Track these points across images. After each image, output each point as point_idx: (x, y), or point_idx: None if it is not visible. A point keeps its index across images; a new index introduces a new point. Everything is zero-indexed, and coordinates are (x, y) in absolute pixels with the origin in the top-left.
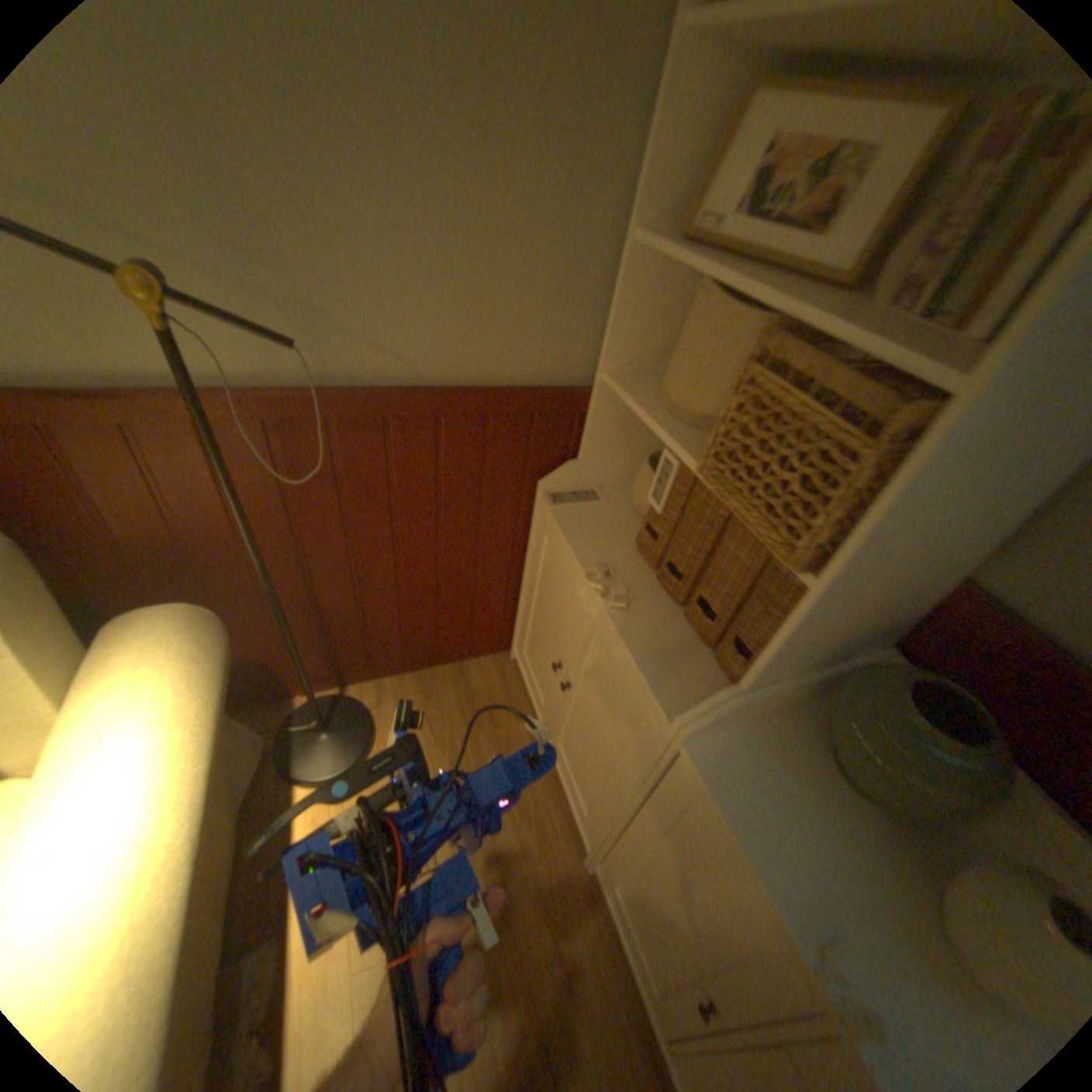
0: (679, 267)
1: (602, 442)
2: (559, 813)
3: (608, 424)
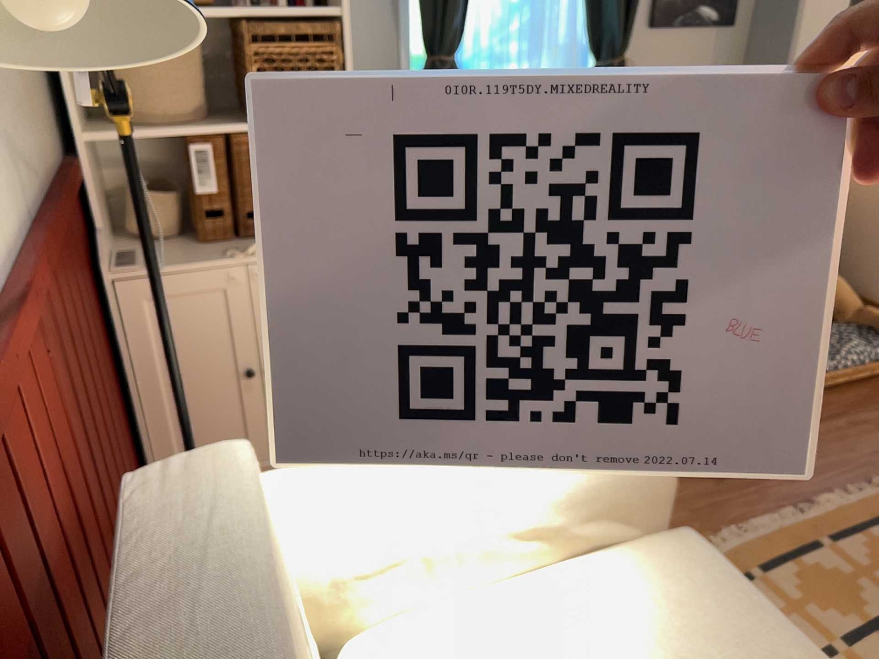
0: None
1: (99, 203)
2: None
3: (95, 184)
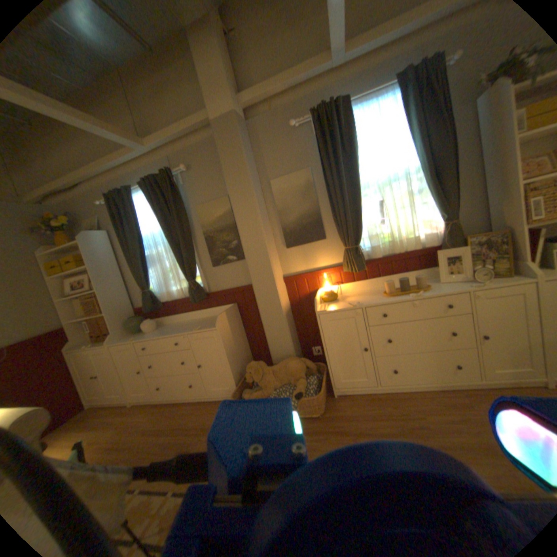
0: (66, 302)
1: (71, 335)
2: (116, 410)
3: (70, 331)
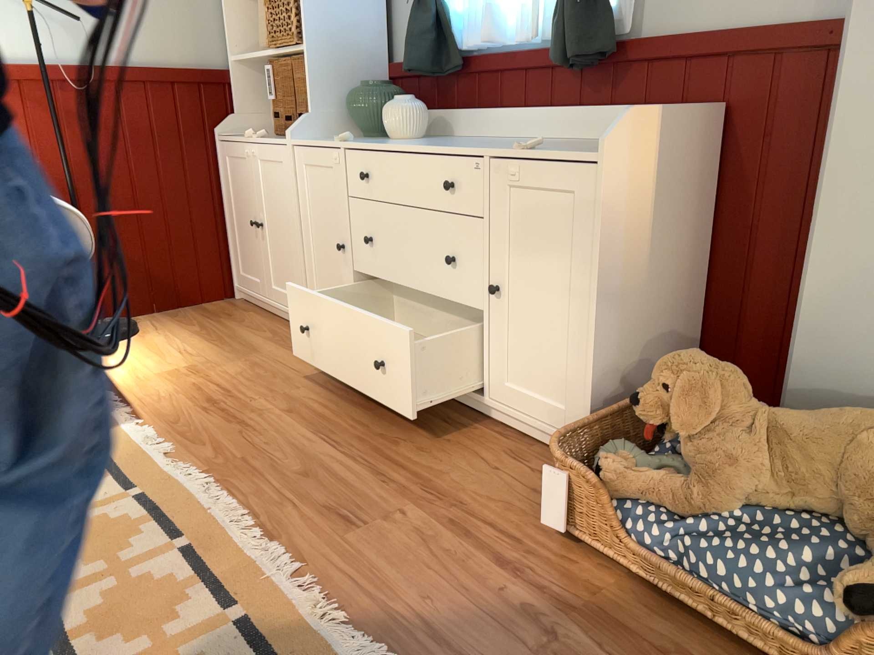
0: (250, 6)
1: (244, 102)
2: (282, 327)
3: (243, 91)
